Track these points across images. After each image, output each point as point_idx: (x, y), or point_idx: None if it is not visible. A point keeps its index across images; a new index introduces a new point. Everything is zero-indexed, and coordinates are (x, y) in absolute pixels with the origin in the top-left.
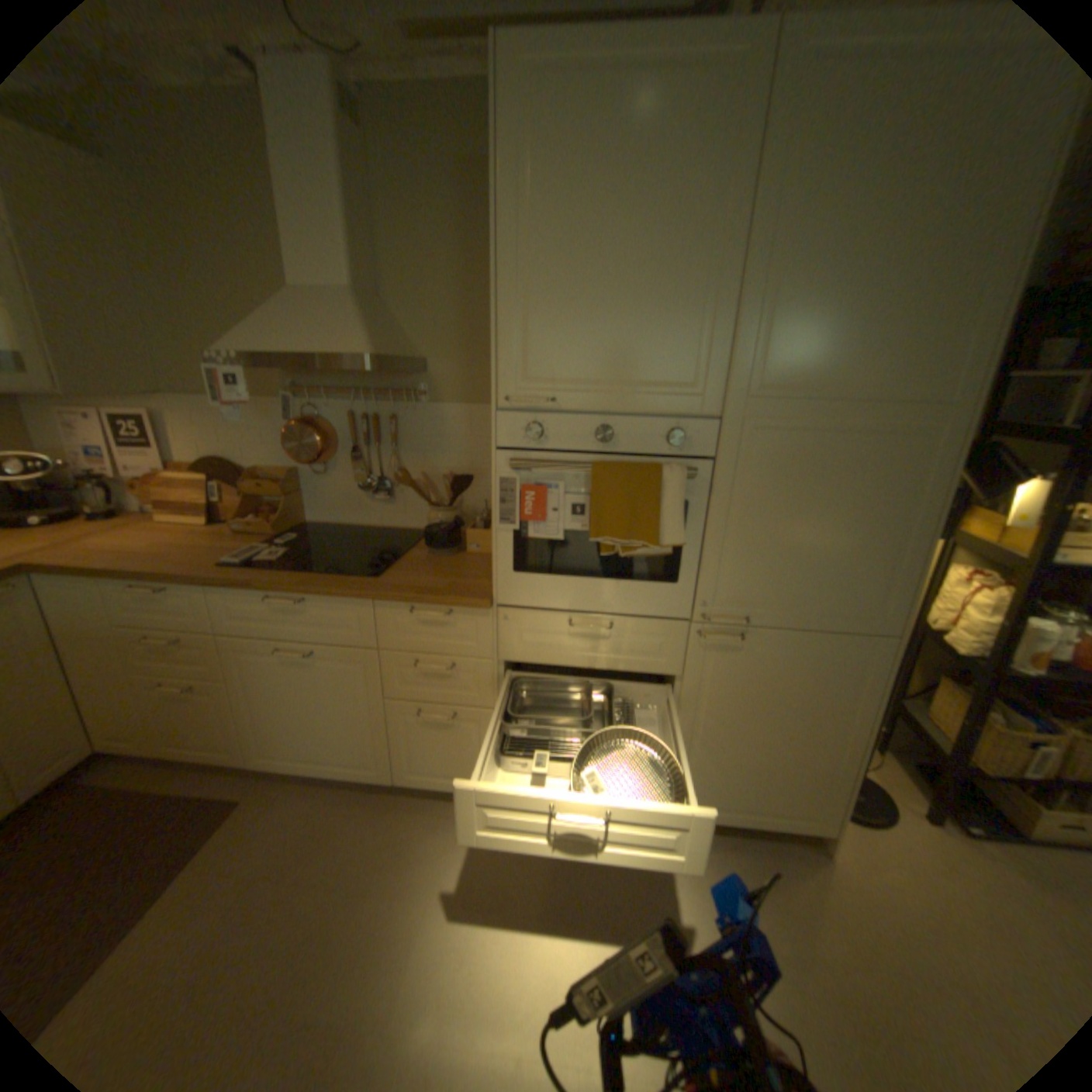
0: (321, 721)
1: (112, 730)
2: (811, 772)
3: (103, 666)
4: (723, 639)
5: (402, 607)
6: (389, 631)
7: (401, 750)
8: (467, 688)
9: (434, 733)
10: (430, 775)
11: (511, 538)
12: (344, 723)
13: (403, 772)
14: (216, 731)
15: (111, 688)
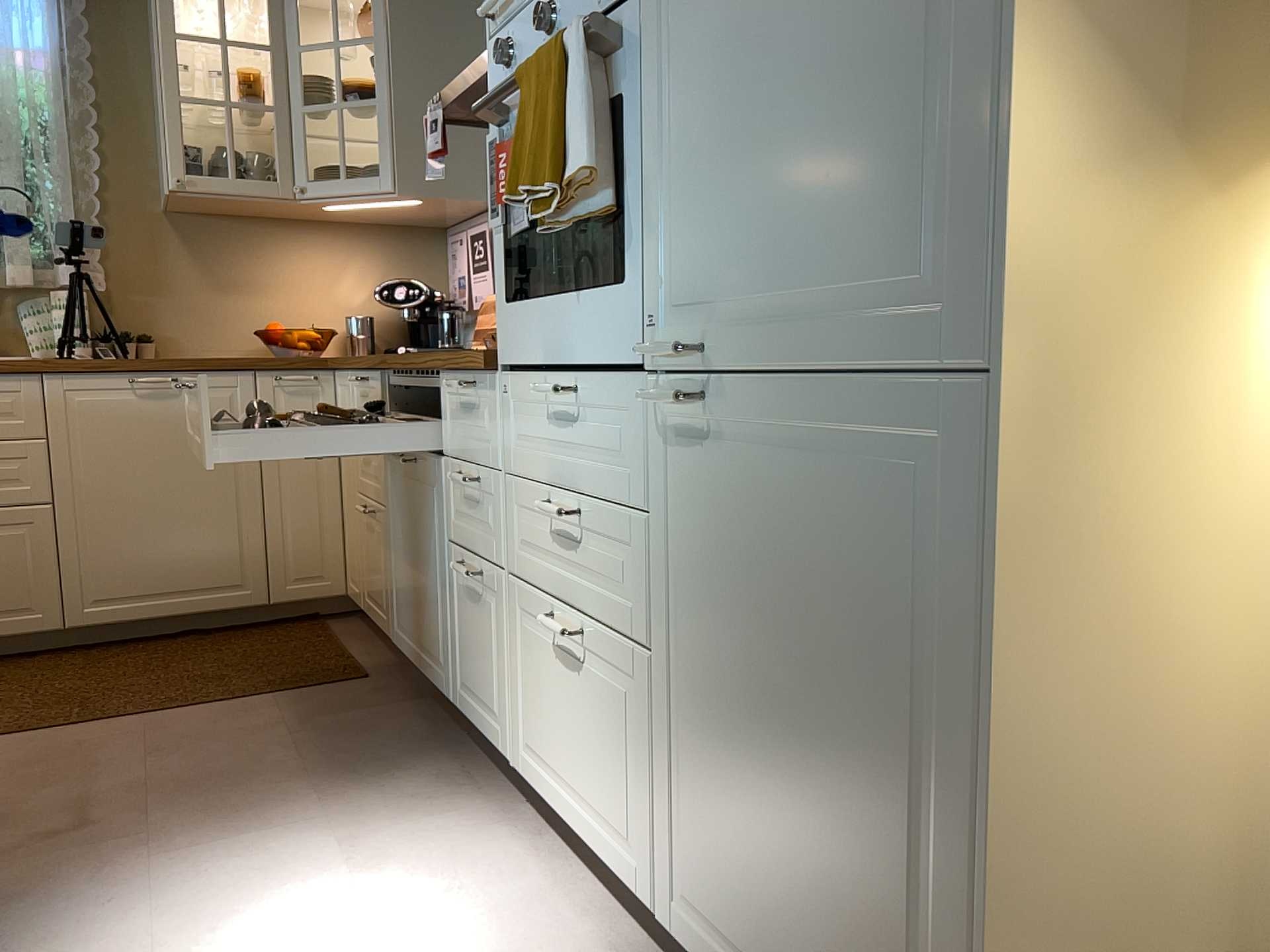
0: (420, 573)
1: (352, 566)
2: (885, 909)
3: (351, 480)
4: (664, 400)
5: (452, 382)
6: (448, 424)
7: (457, 640)
8: (490, 529)
9: (473, 612)
10: (473, 696)
11: (507, 243)
12: (429, 580)
13: (459, 683)
14: (382, 578)
15: (352, 510)
